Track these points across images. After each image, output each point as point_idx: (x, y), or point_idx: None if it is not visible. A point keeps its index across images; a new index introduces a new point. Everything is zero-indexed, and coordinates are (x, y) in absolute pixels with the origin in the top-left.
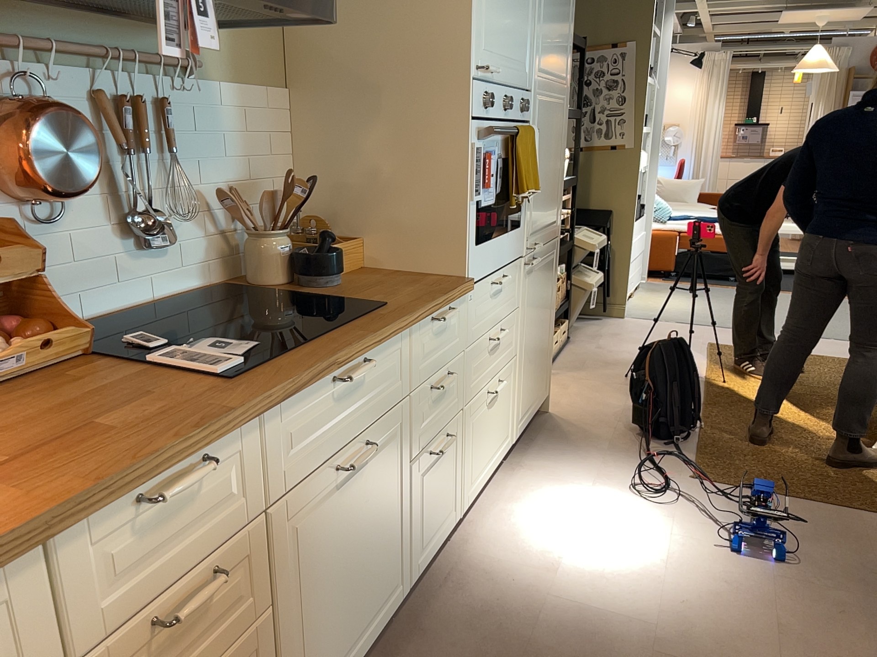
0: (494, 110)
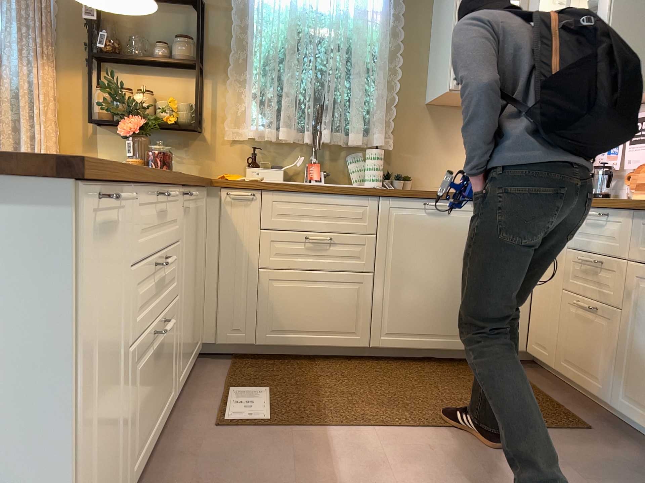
0: None
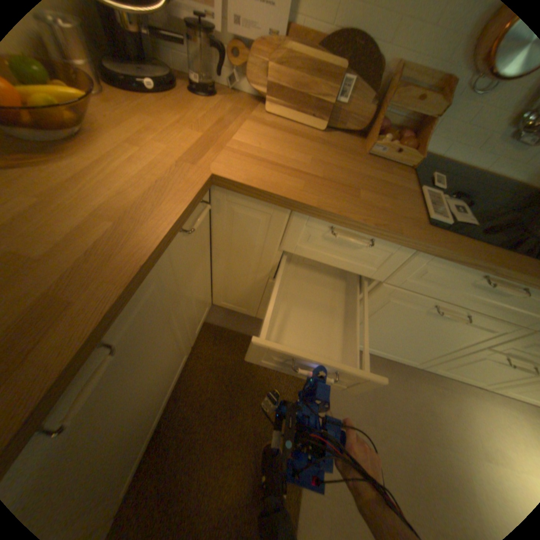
0: None
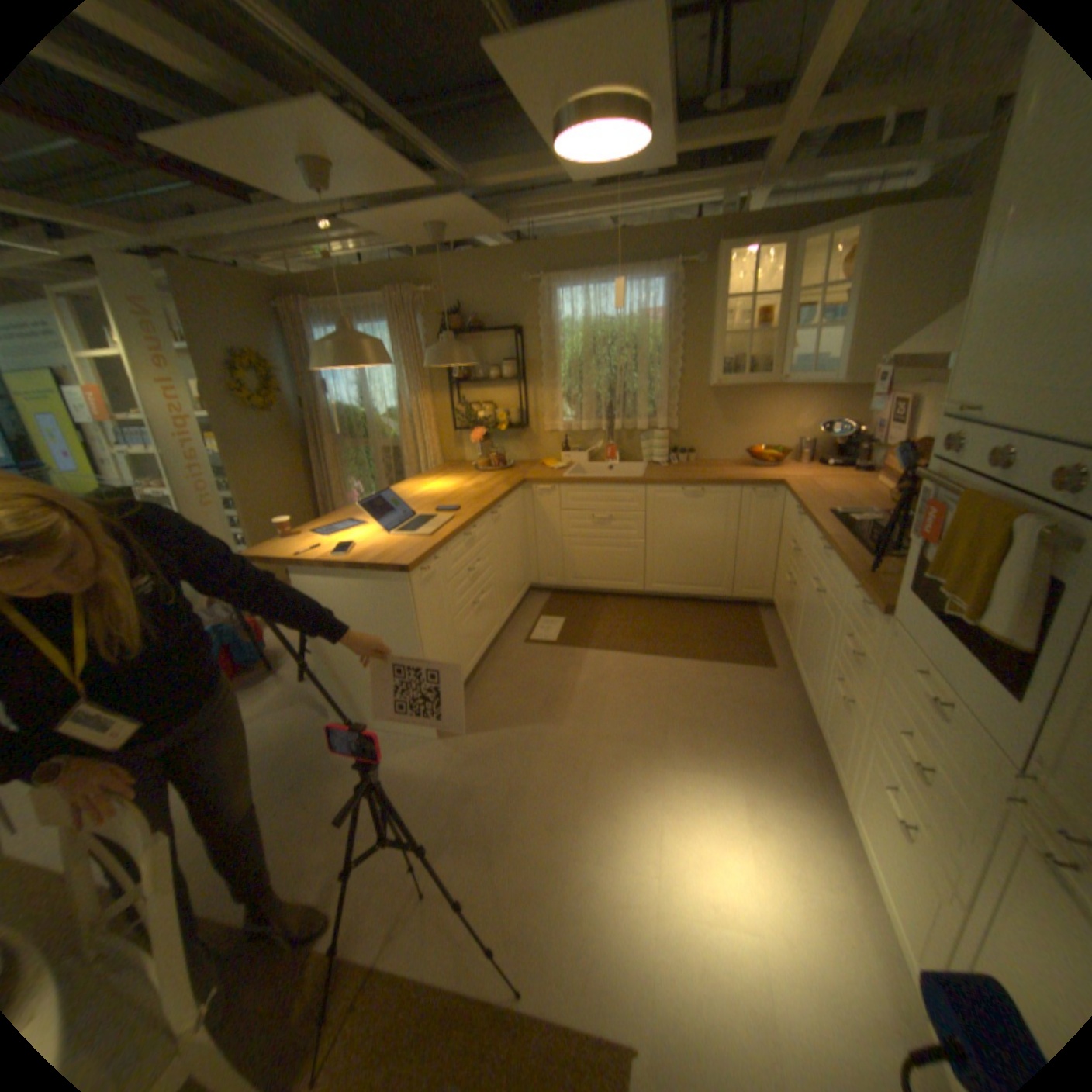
0: (971, 456)
